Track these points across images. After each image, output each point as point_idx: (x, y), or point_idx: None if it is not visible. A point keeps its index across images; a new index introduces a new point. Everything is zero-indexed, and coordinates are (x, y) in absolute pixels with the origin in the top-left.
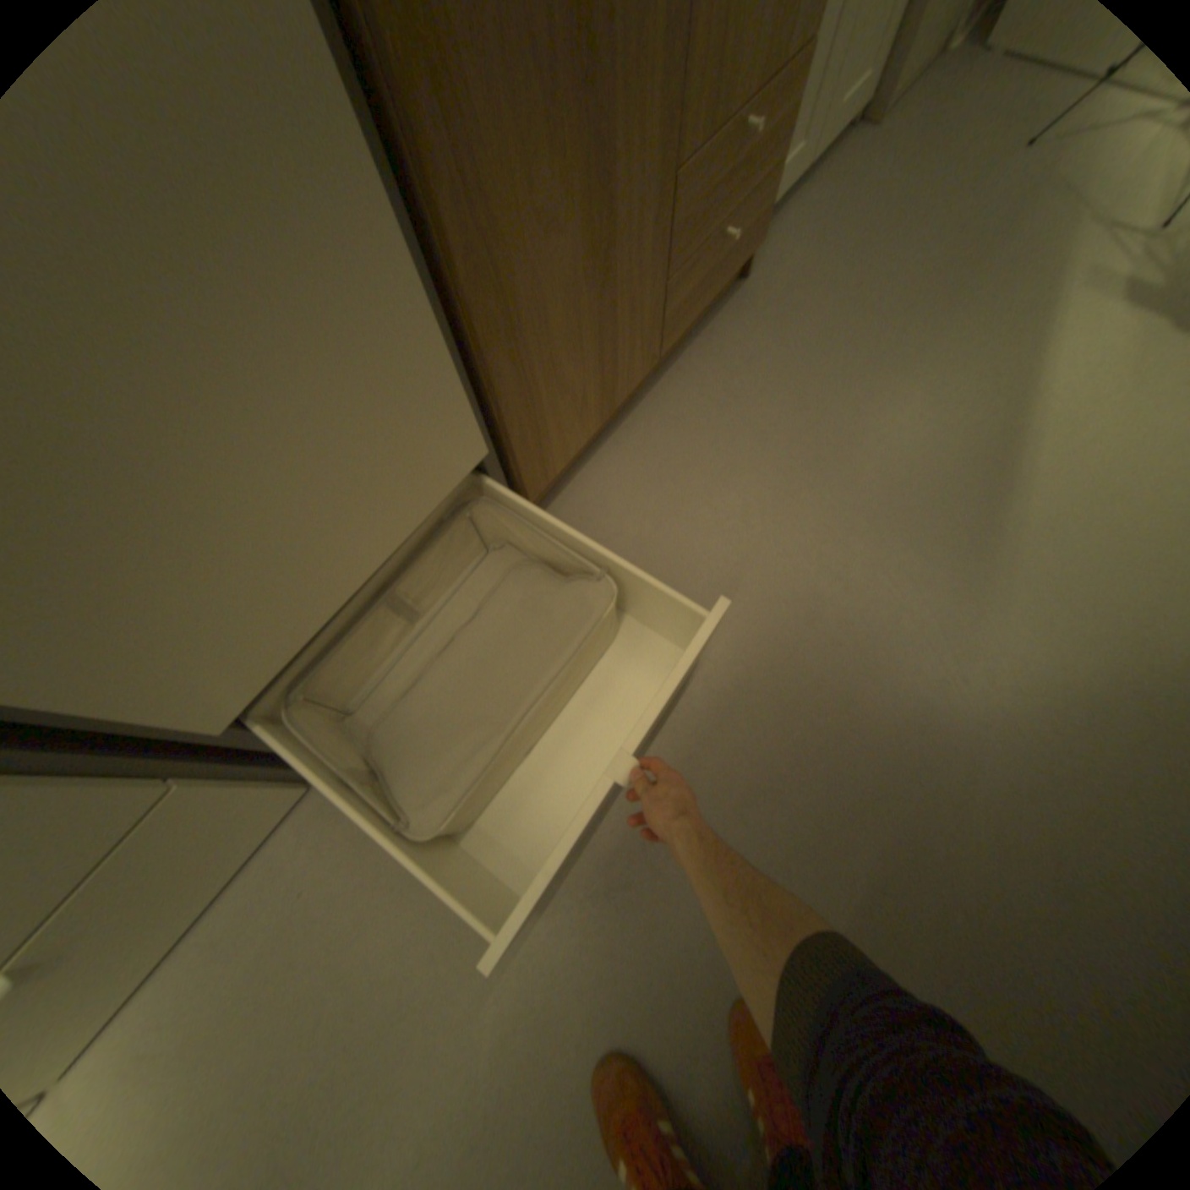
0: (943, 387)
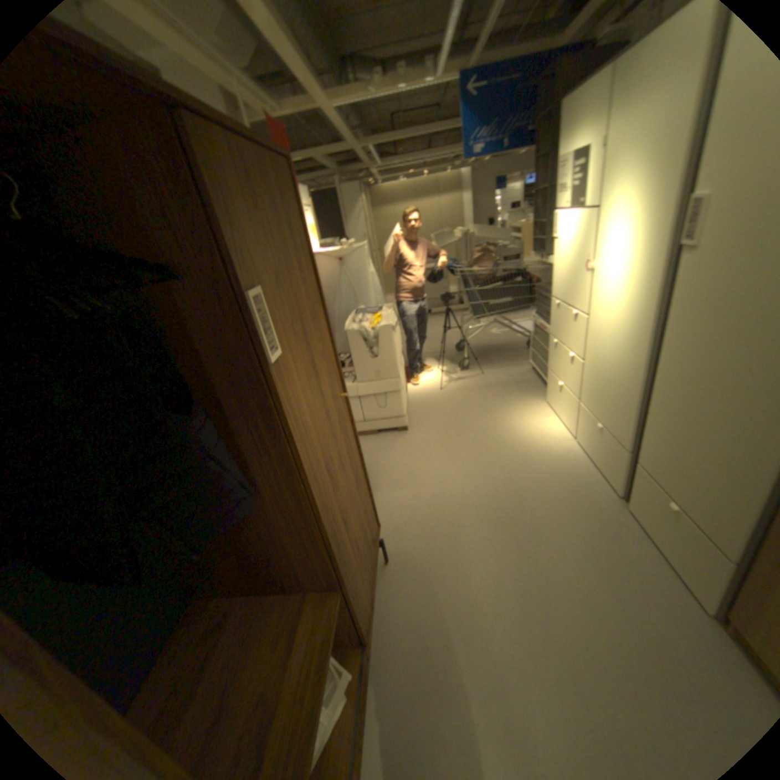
0: None
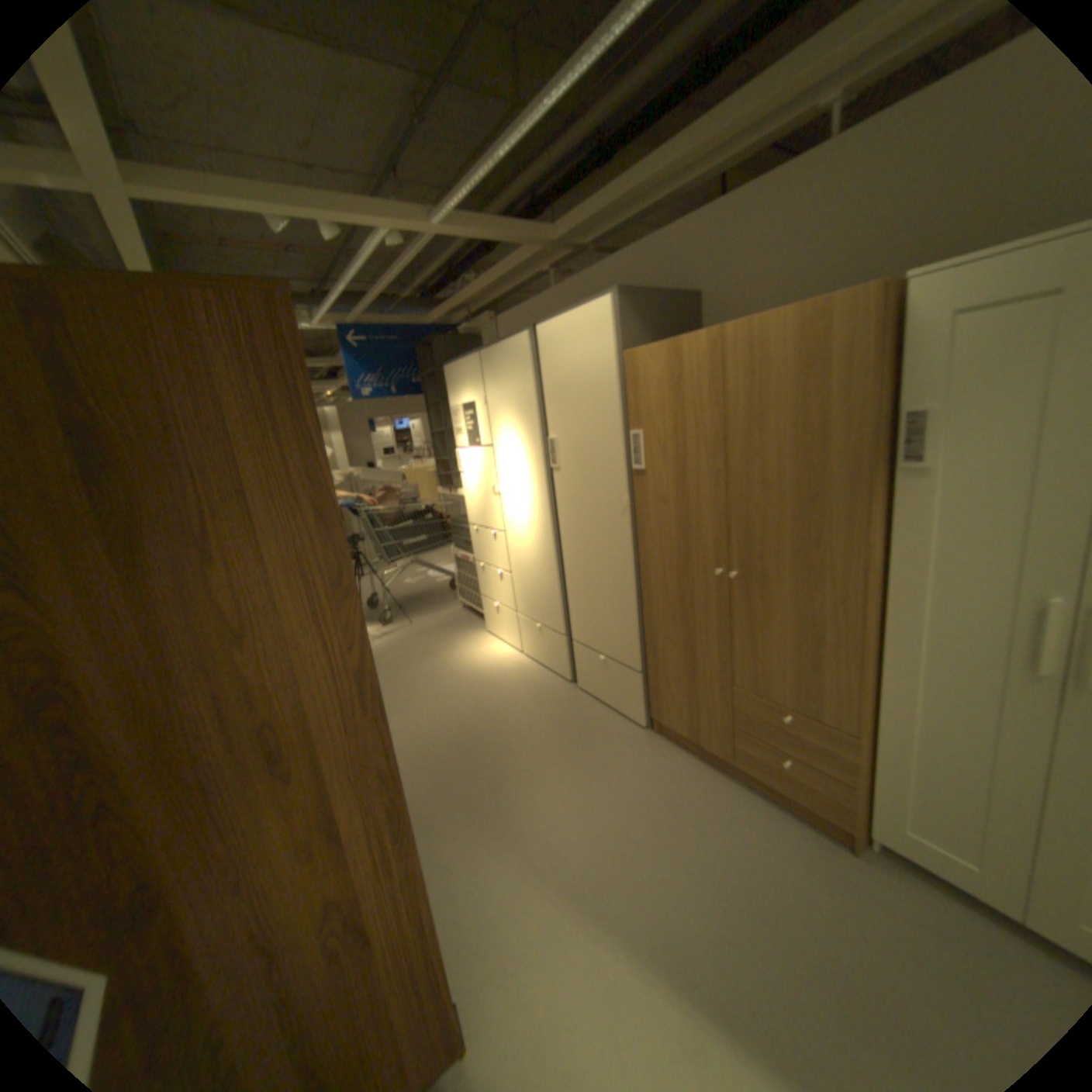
0: (740, 957)
